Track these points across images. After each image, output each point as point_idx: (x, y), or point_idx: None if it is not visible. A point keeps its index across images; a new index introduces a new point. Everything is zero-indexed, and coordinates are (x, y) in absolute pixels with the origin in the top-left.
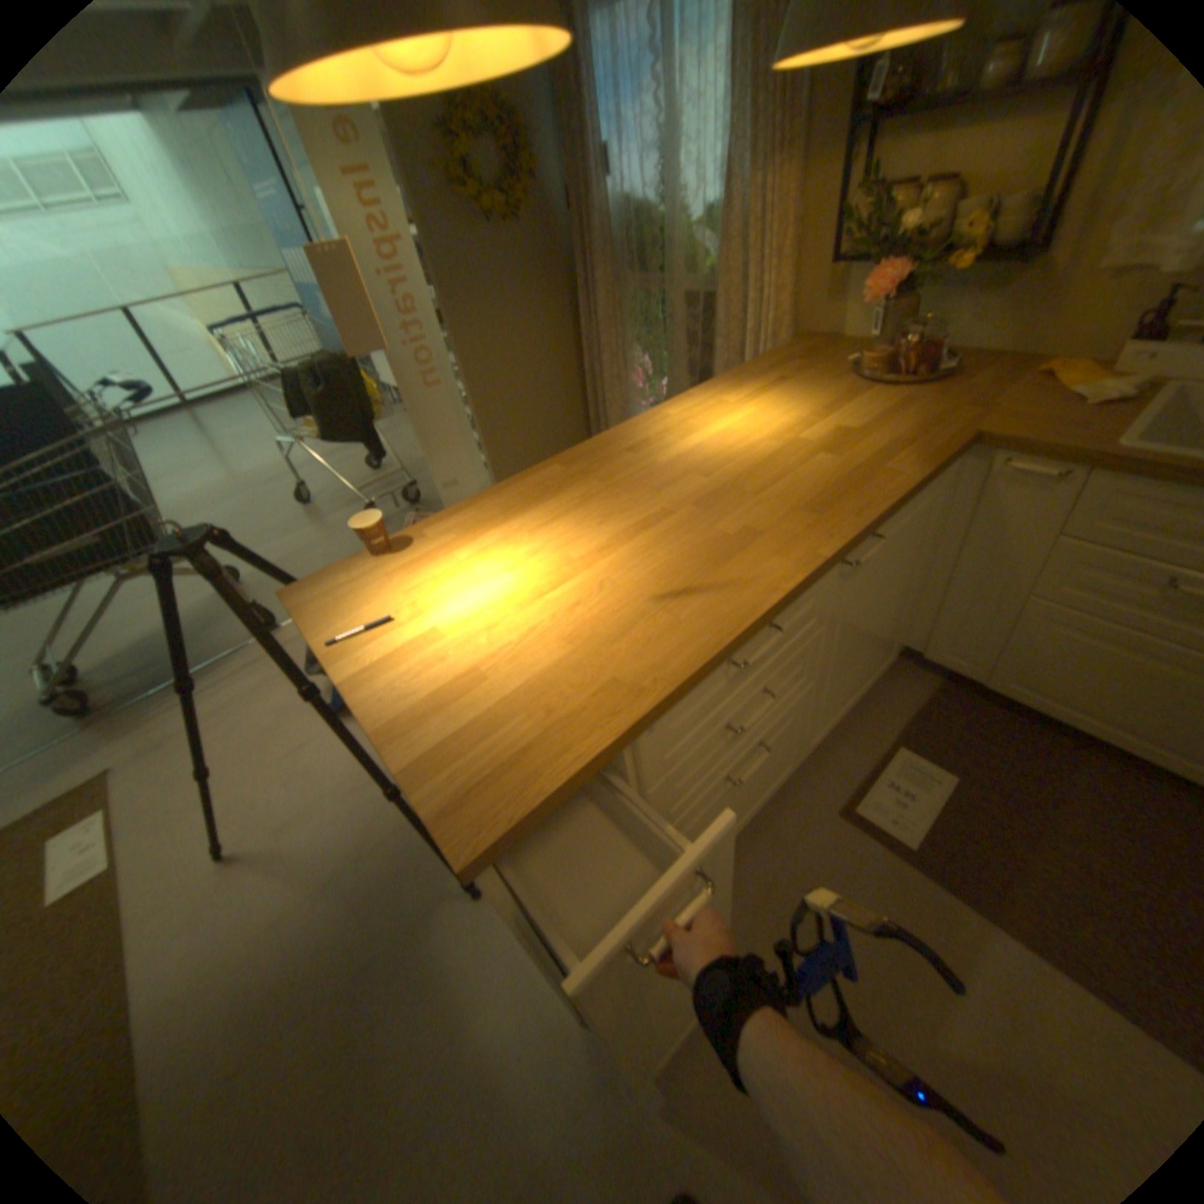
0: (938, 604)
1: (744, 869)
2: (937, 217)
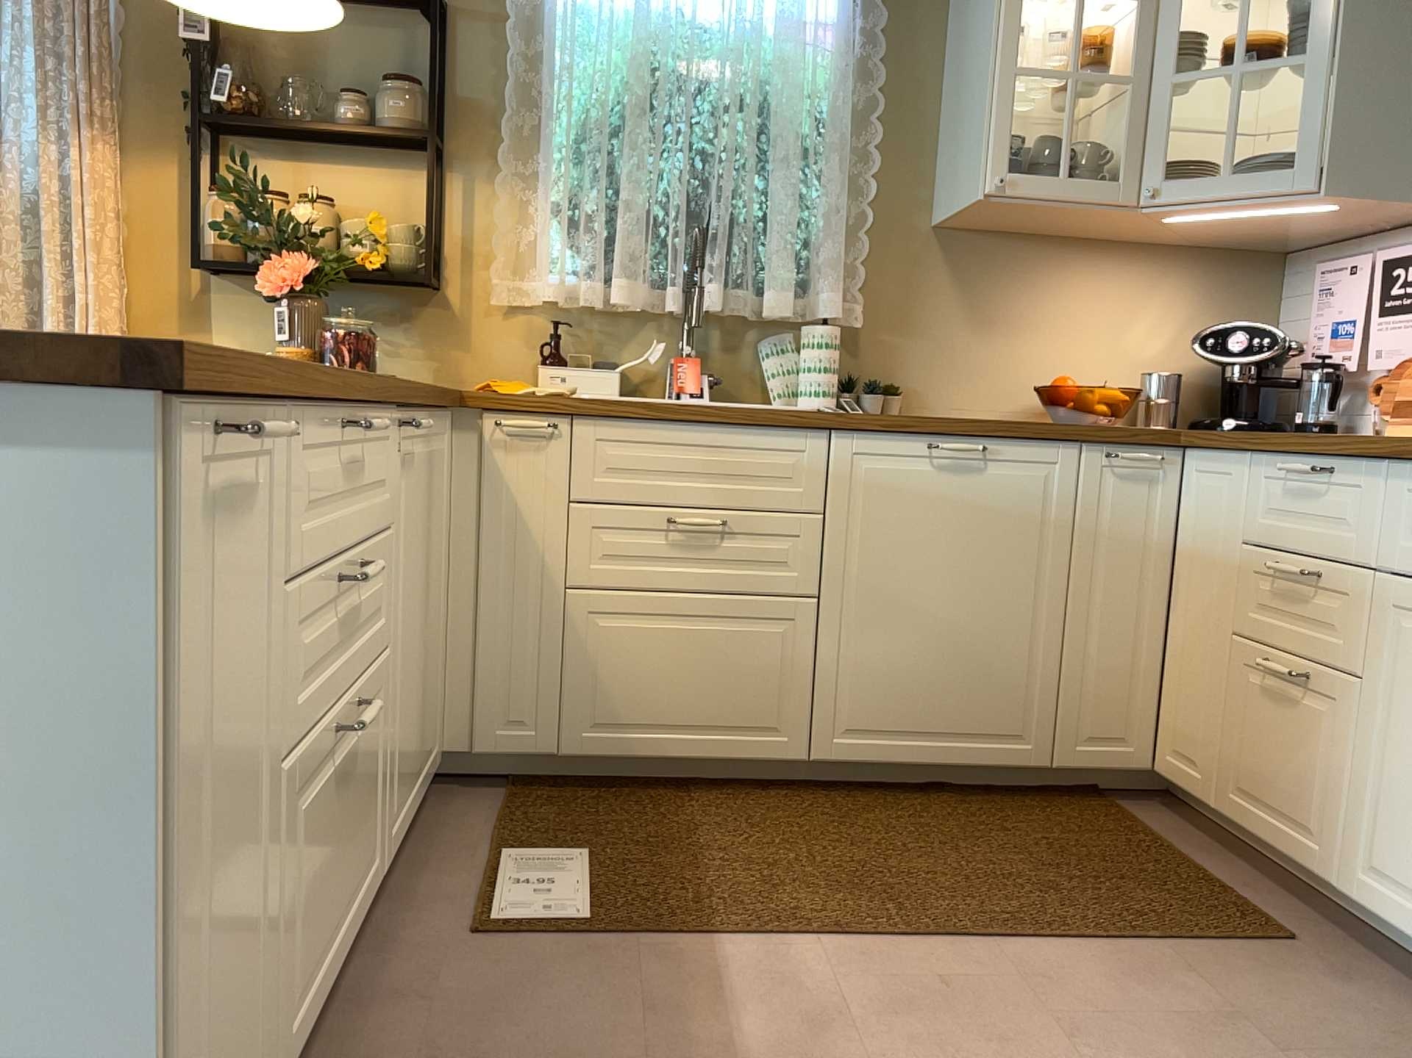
0: (467, 656)
1: (358, 1056)
2: (325, 234)
